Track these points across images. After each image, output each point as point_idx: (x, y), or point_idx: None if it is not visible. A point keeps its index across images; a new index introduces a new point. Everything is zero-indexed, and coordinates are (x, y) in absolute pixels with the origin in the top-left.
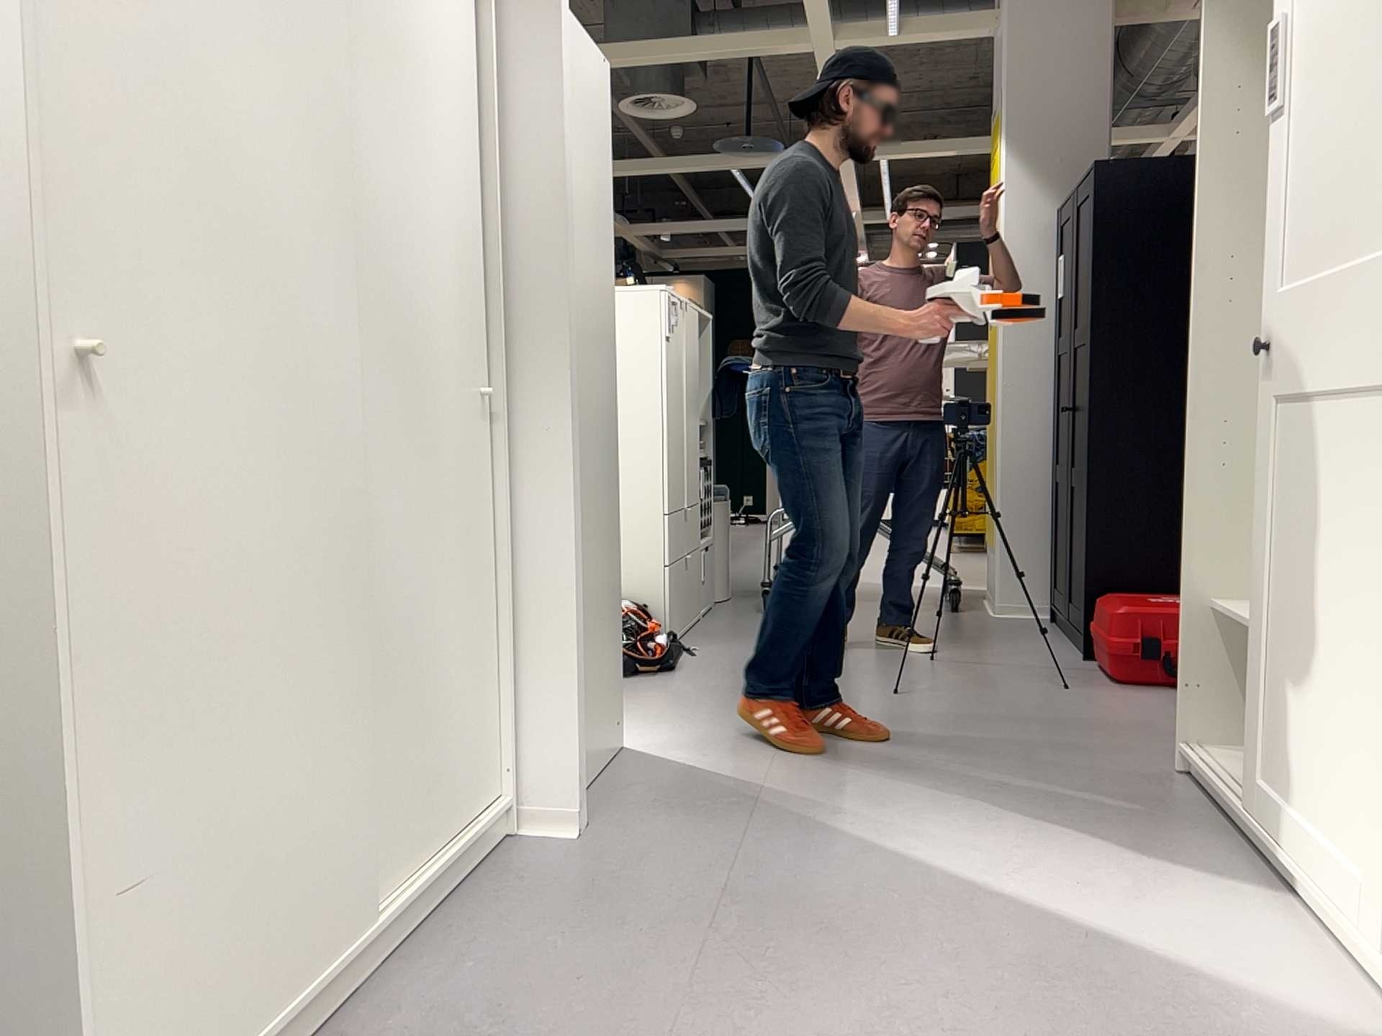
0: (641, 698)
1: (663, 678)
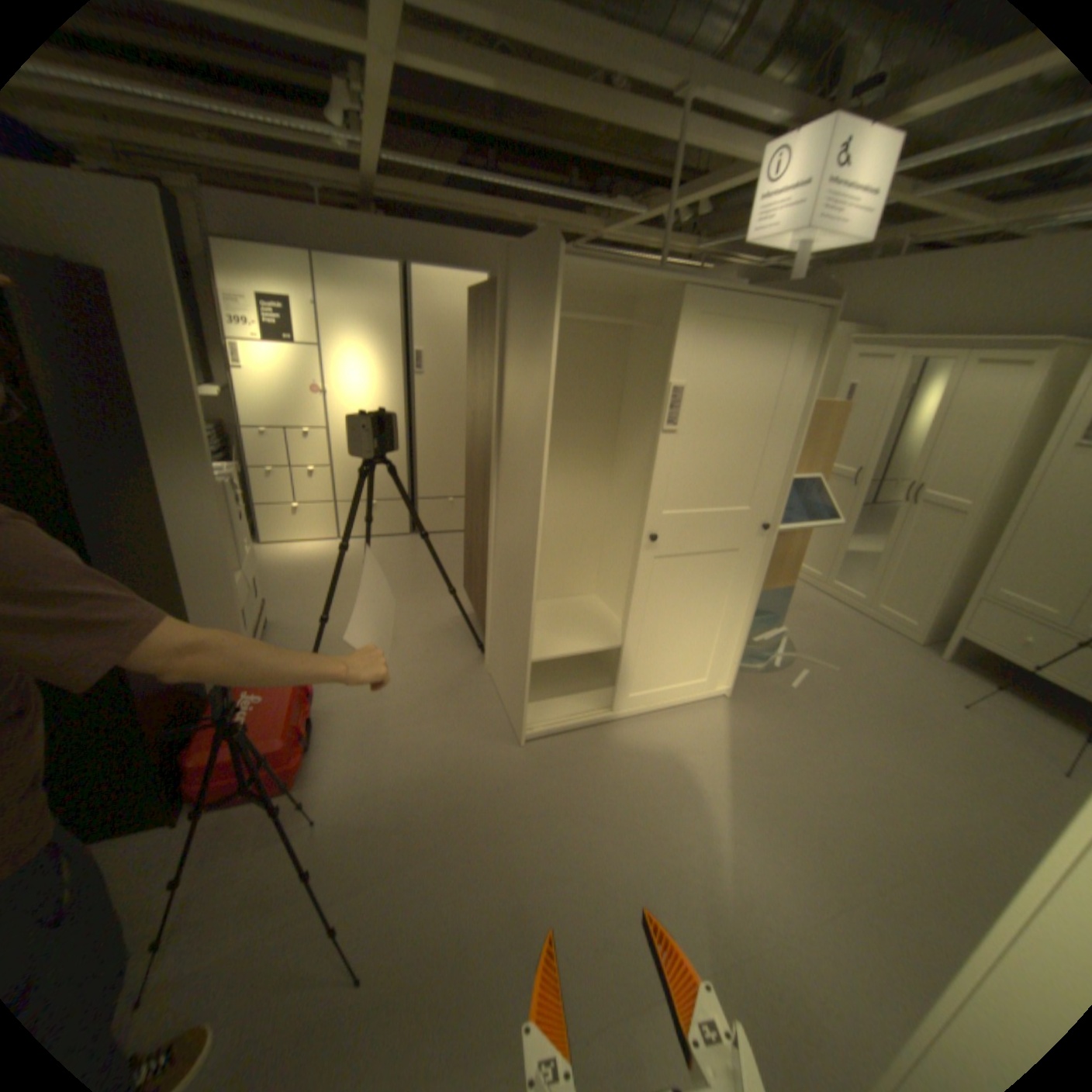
0: None
1: None
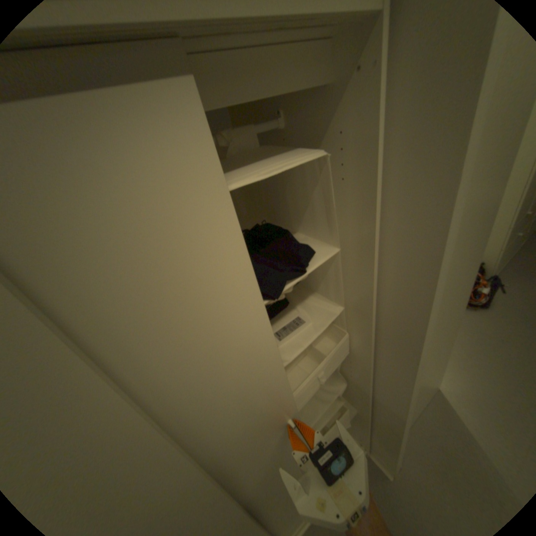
0: (463, 335)
1: (480, 316)
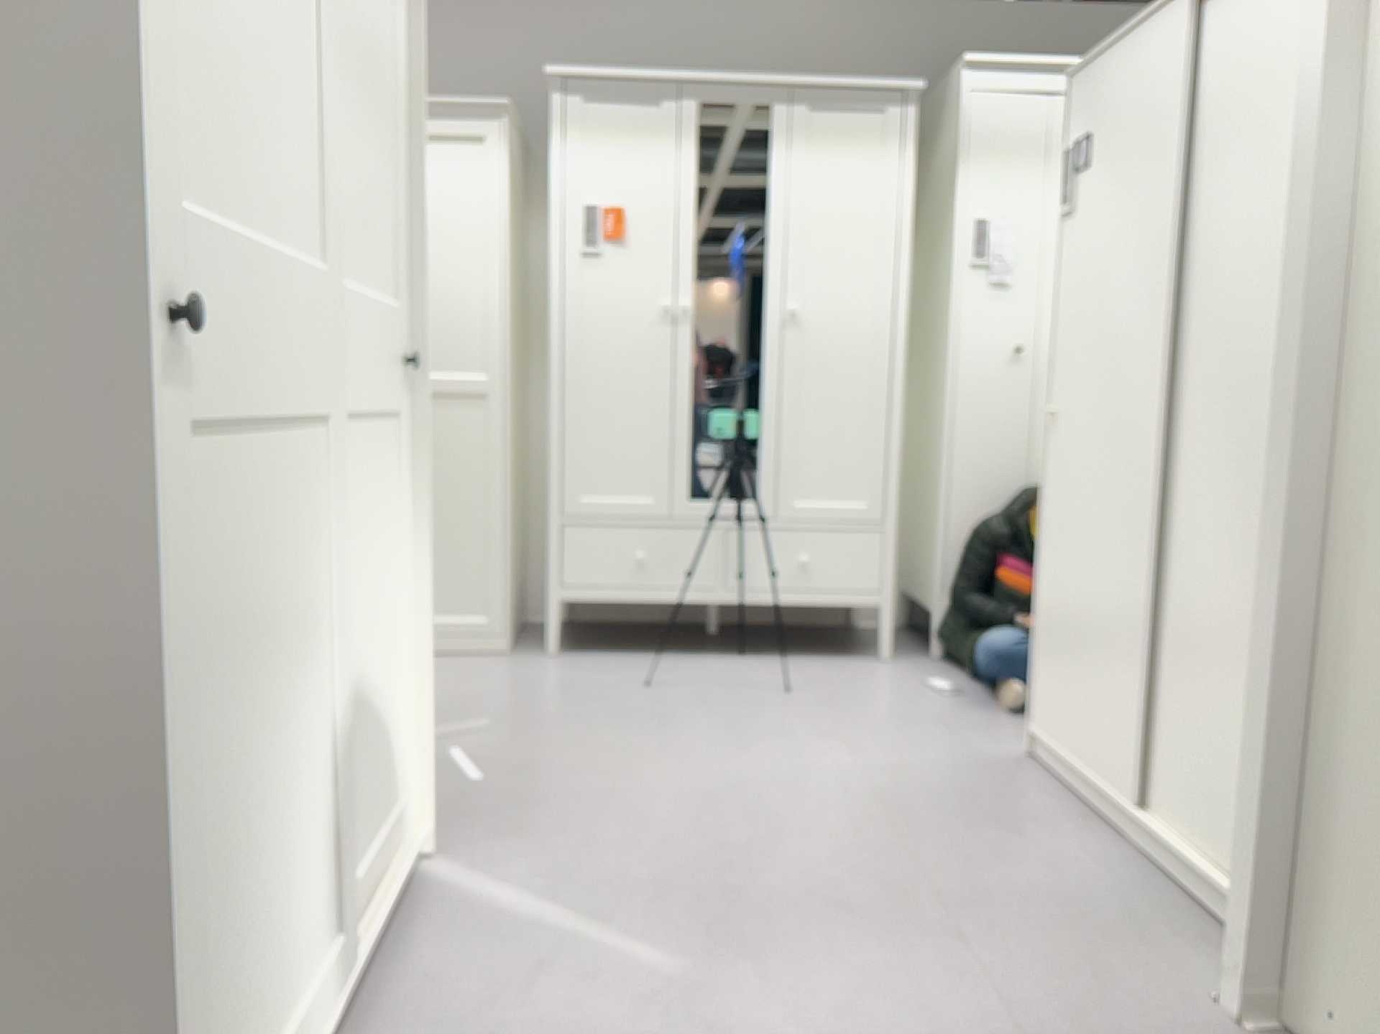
0: None
1: None
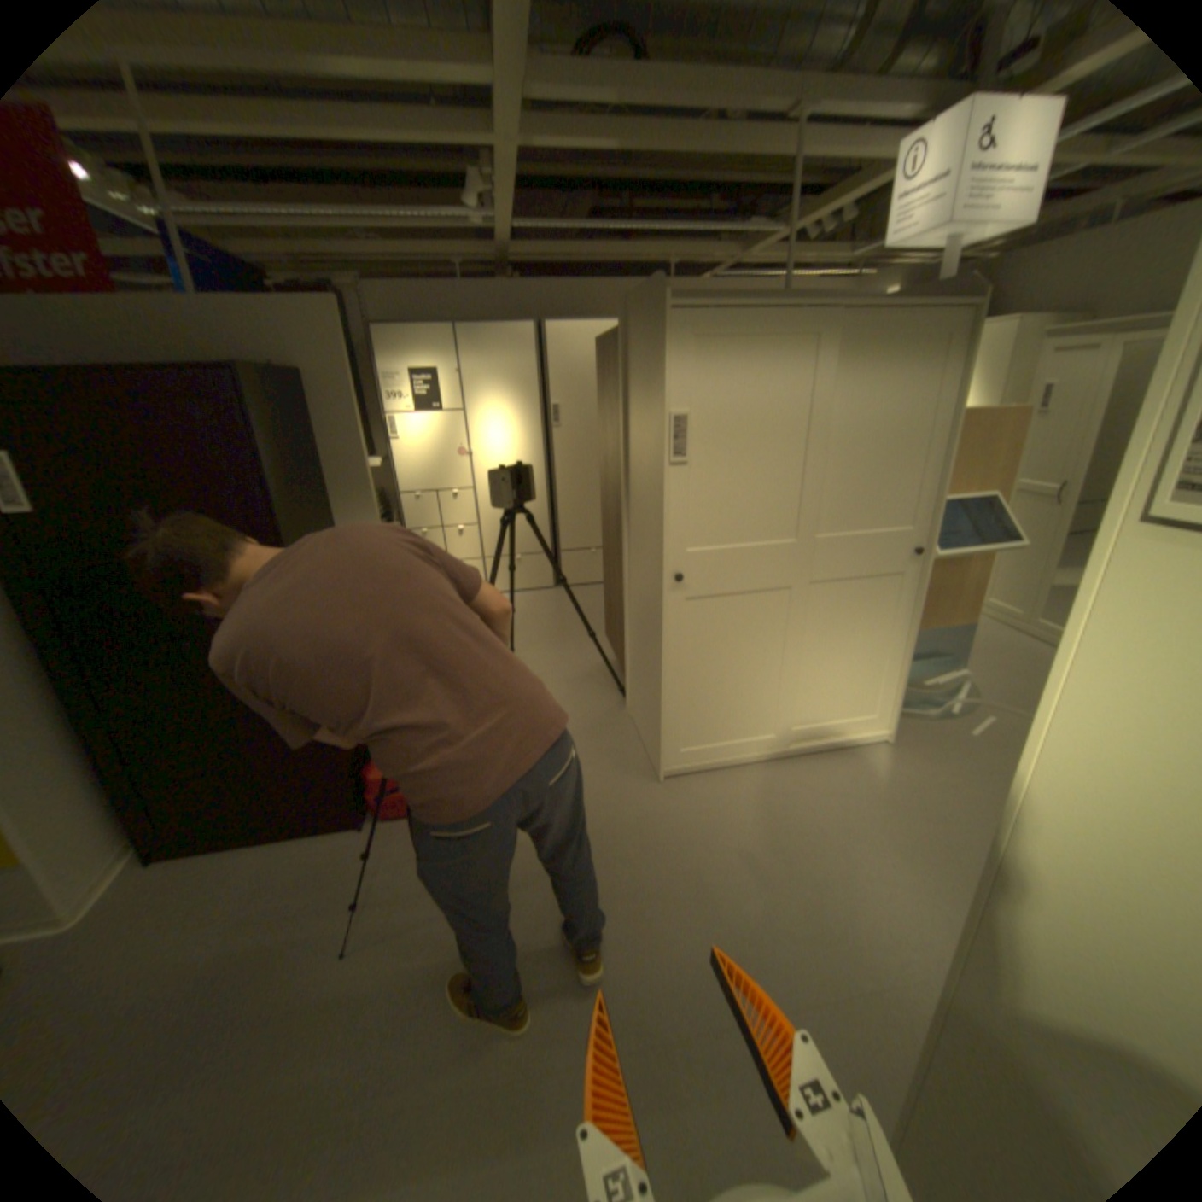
0: None
1: None
